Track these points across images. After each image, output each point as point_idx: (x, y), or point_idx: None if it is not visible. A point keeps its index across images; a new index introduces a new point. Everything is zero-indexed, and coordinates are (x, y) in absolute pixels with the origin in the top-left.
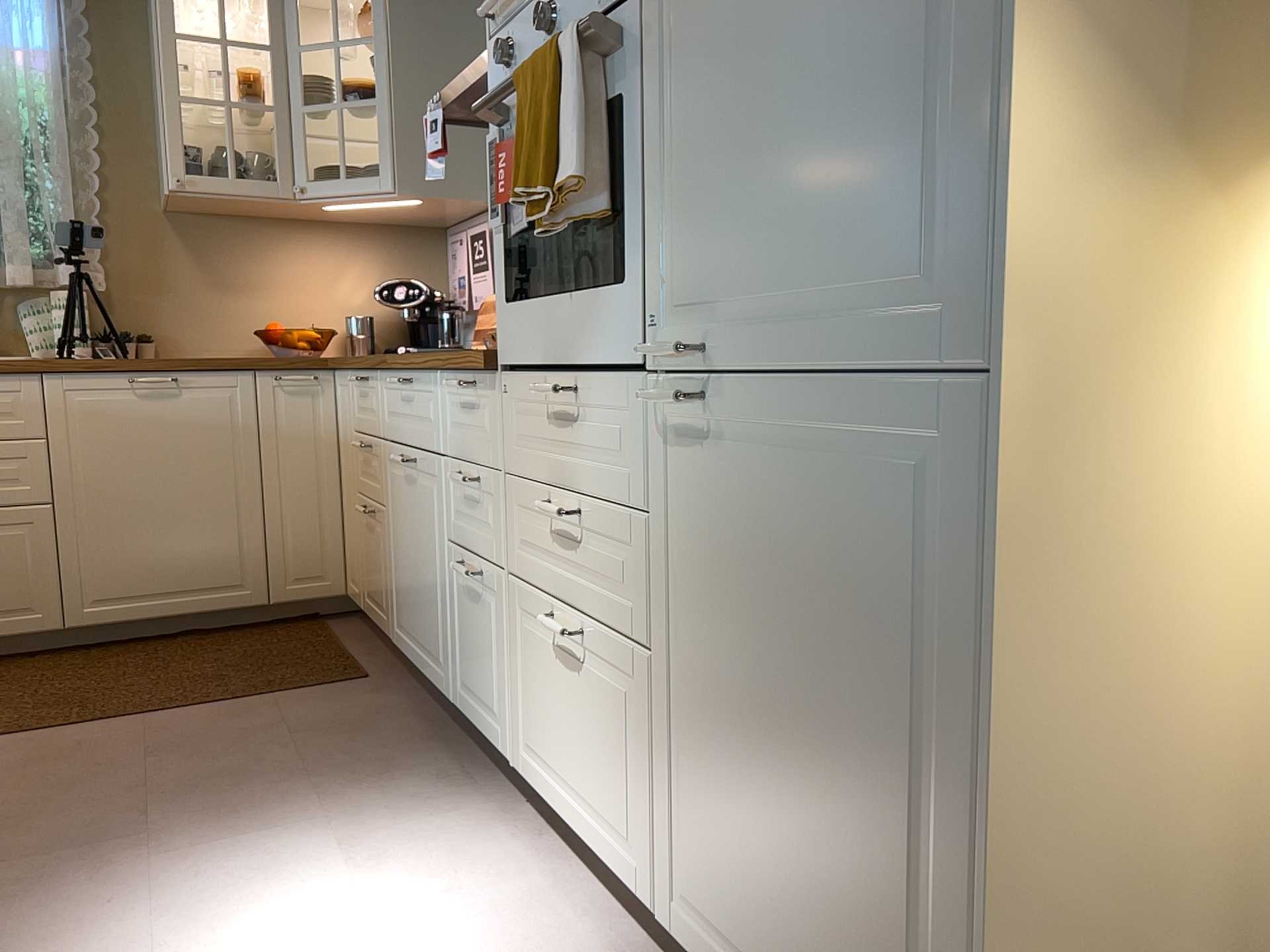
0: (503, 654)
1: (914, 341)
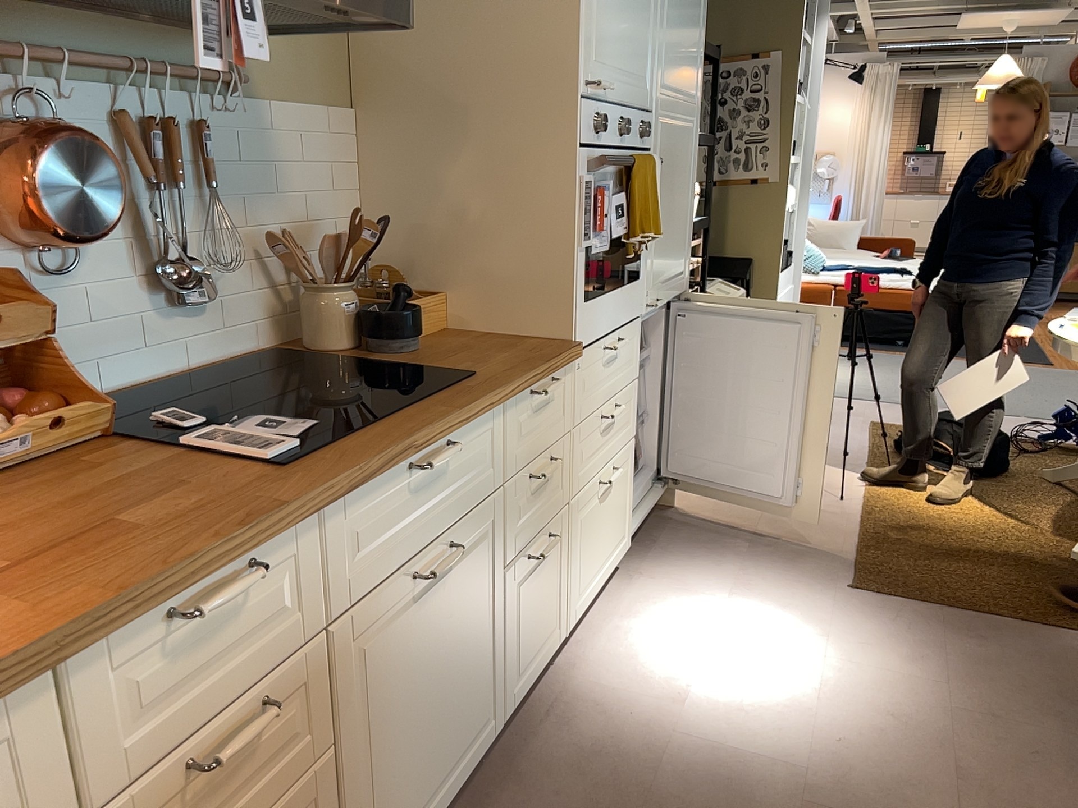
0: (562, 569)
1: (681, 286)
